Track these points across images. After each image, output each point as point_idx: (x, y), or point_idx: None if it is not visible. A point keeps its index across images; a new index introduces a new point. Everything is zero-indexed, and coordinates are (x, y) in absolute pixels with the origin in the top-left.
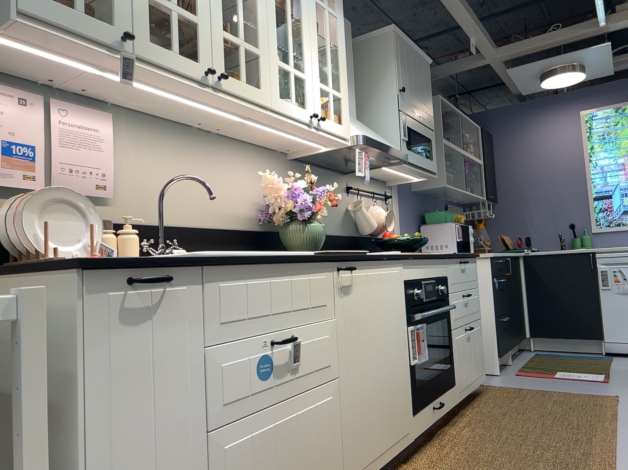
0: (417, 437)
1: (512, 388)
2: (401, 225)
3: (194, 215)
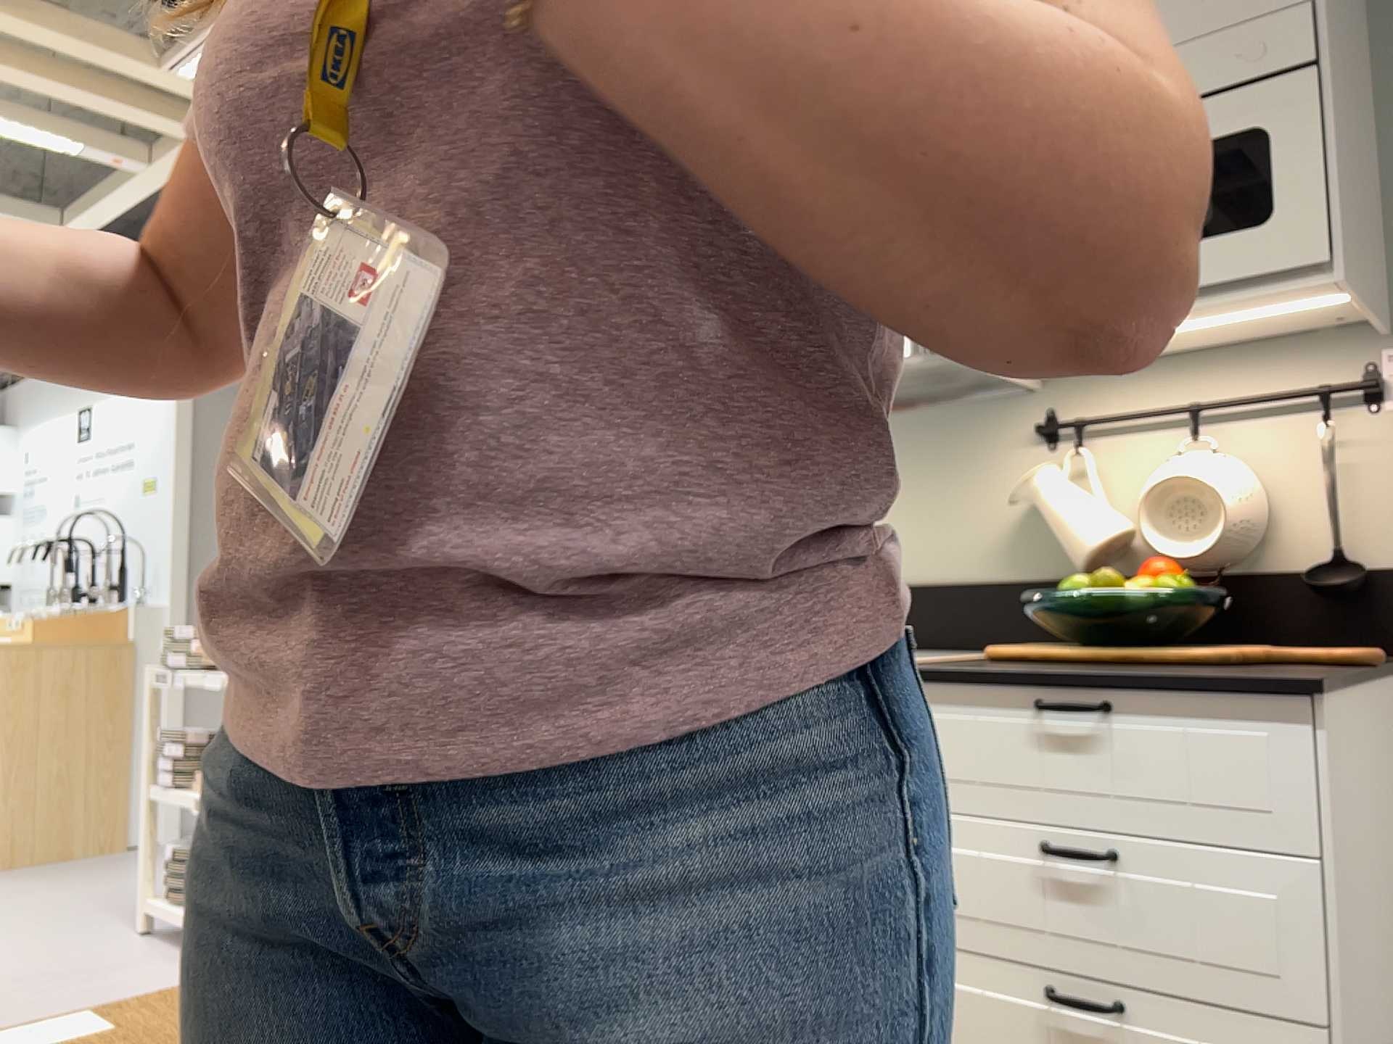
0: None
1: None
2: None
3: None
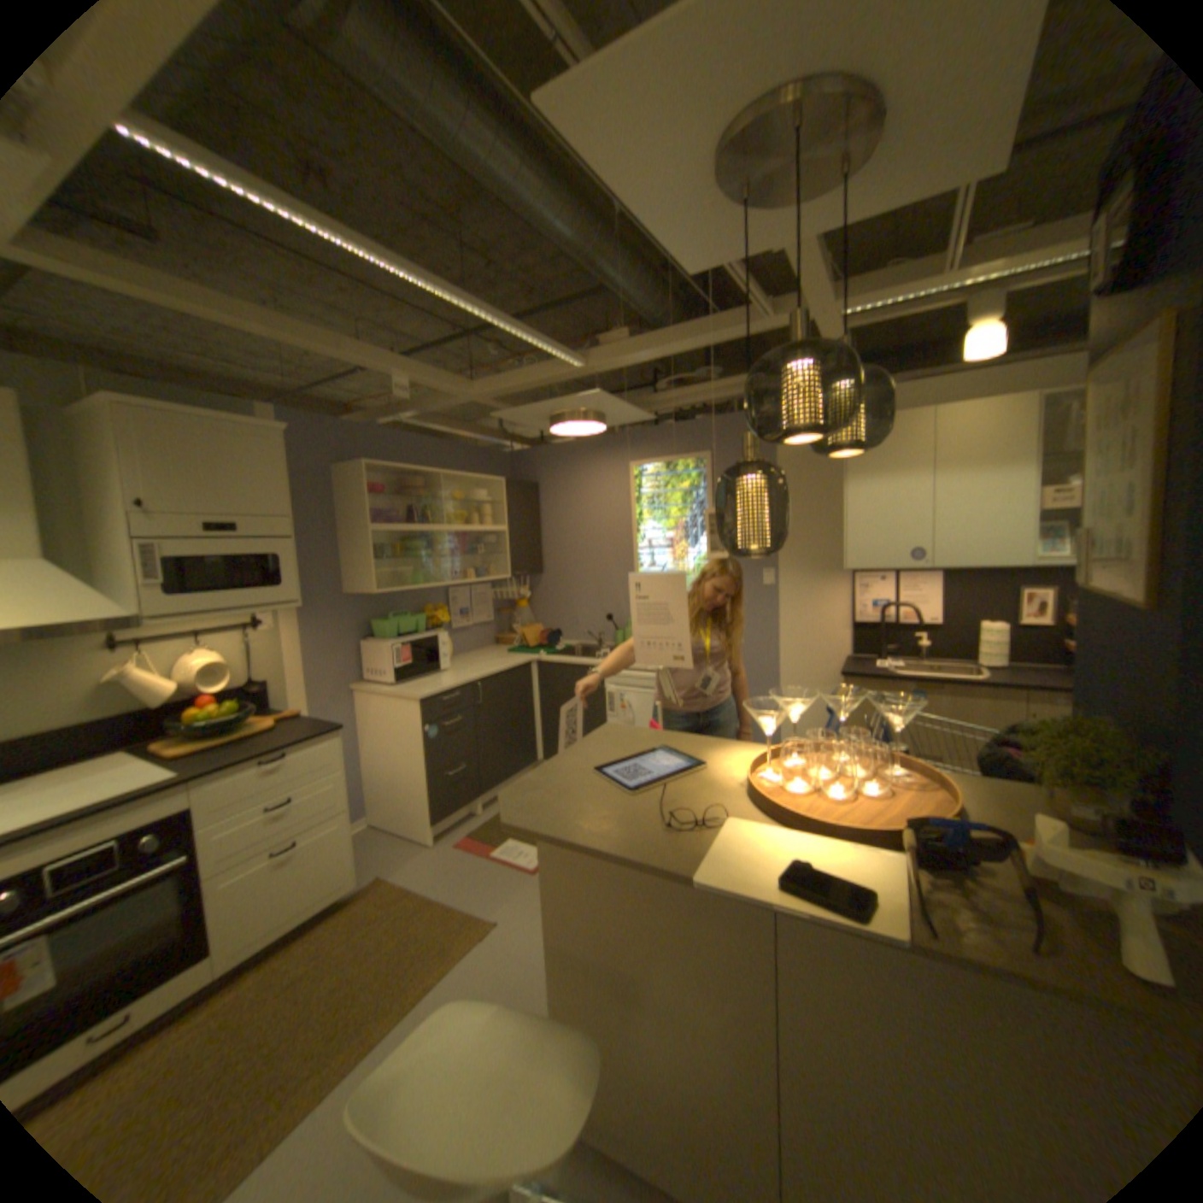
0: None
1: (397, 893)
2: (302, 653)
3: None
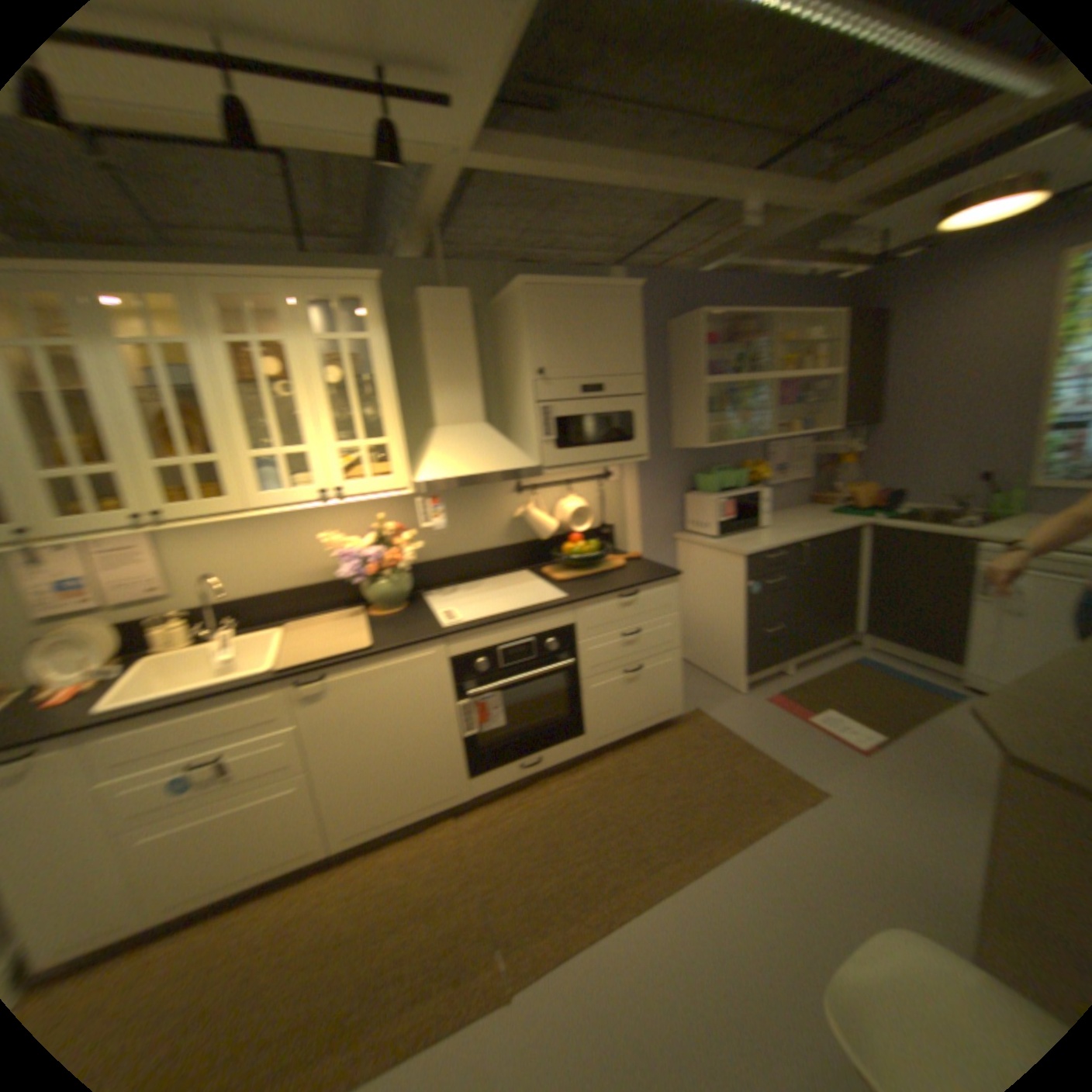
0: (477, 797)
1: (718, 729)
2: (636, 503)
3: (262, 583)
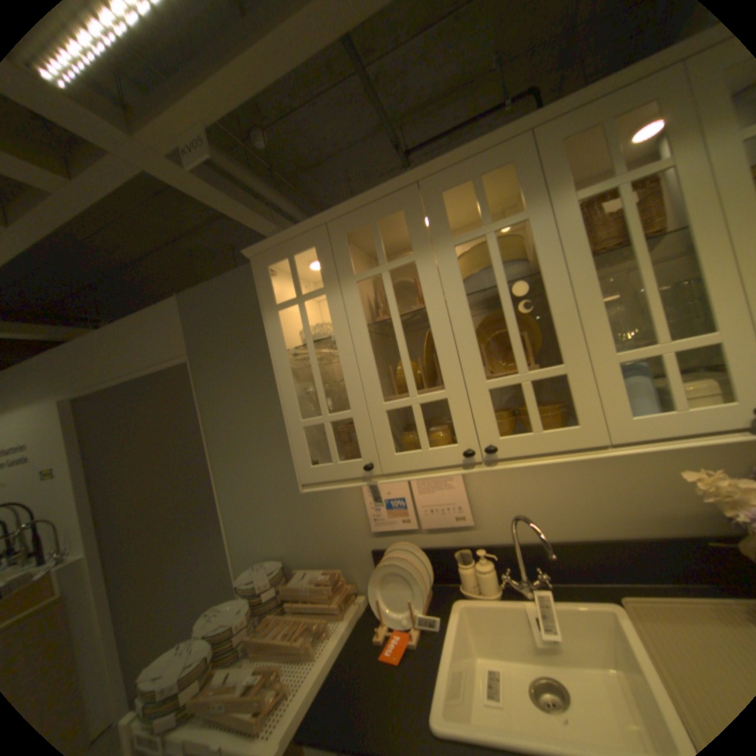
0: None
1: None
2: None
3: (585, 526)
